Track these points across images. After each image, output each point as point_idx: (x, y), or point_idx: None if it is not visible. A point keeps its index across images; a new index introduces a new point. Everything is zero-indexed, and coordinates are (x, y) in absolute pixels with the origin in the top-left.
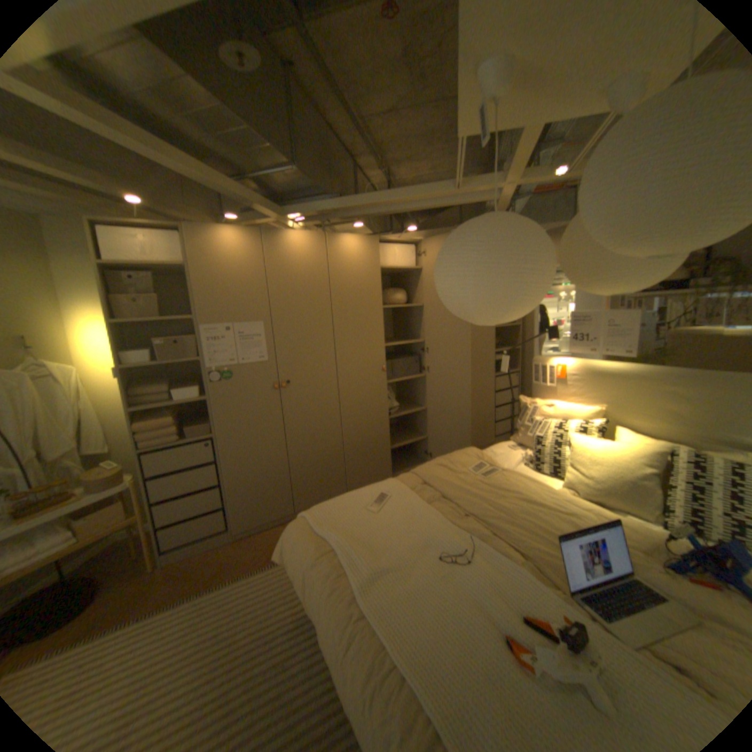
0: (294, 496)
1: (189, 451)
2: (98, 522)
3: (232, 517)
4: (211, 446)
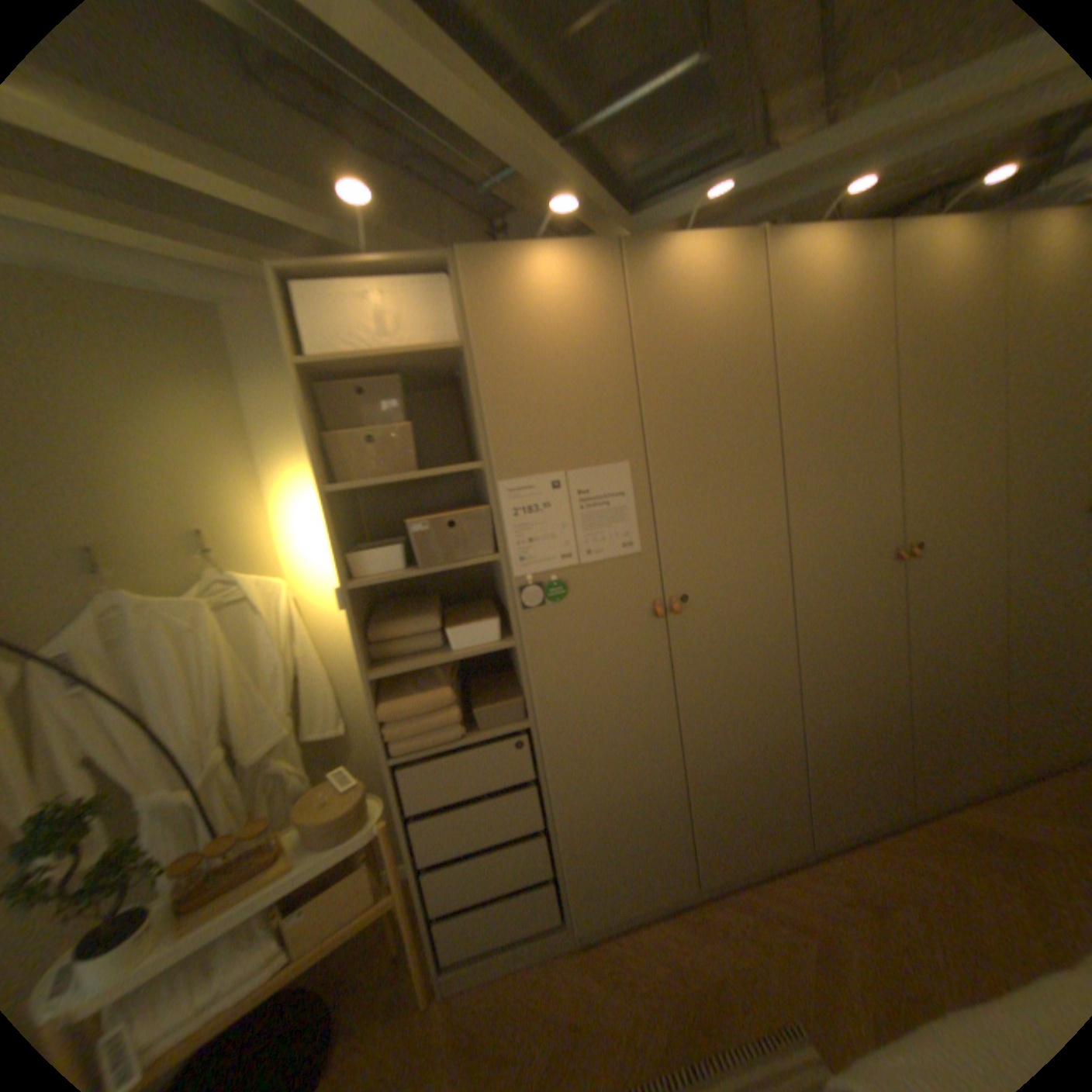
0: (701, 855)
1: (487, 757)
2: (326, 912)
3: (576, 899)
4: (530, 745)
